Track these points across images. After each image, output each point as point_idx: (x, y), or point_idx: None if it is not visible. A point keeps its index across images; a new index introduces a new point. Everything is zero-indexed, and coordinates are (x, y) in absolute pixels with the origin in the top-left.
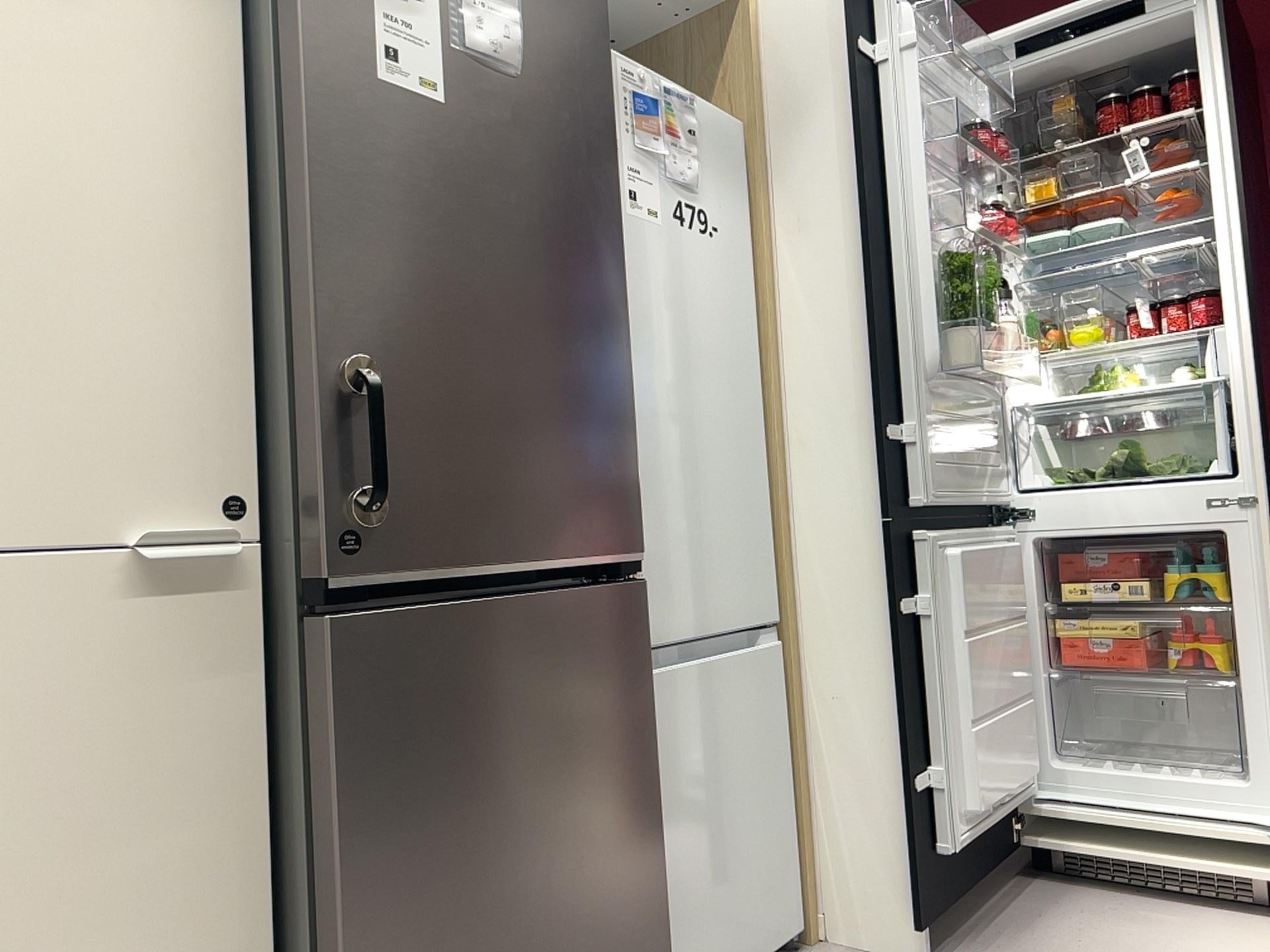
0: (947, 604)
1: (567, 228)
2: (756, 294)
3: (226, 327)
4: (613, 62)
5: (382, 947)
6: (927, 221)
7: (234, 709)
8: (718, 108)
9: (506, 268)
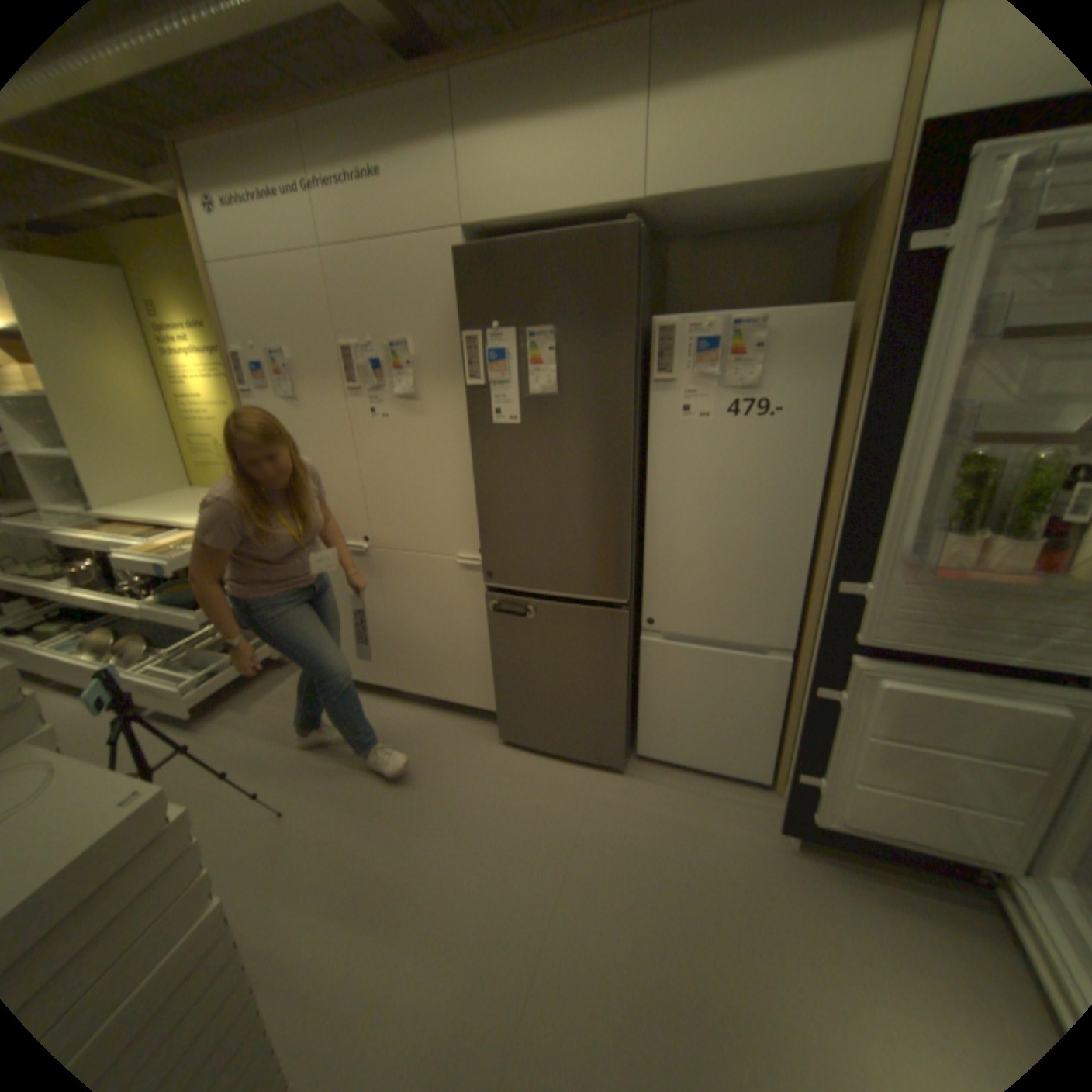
0: (867, 710)
1: (587, 461)
2: (838, 443)
3: (478, 500)
4: (678, 326)
5: (504, 673)
6: (941, 426)
7: (486, 600)
8: (809, 307)
9: (550, 484)
